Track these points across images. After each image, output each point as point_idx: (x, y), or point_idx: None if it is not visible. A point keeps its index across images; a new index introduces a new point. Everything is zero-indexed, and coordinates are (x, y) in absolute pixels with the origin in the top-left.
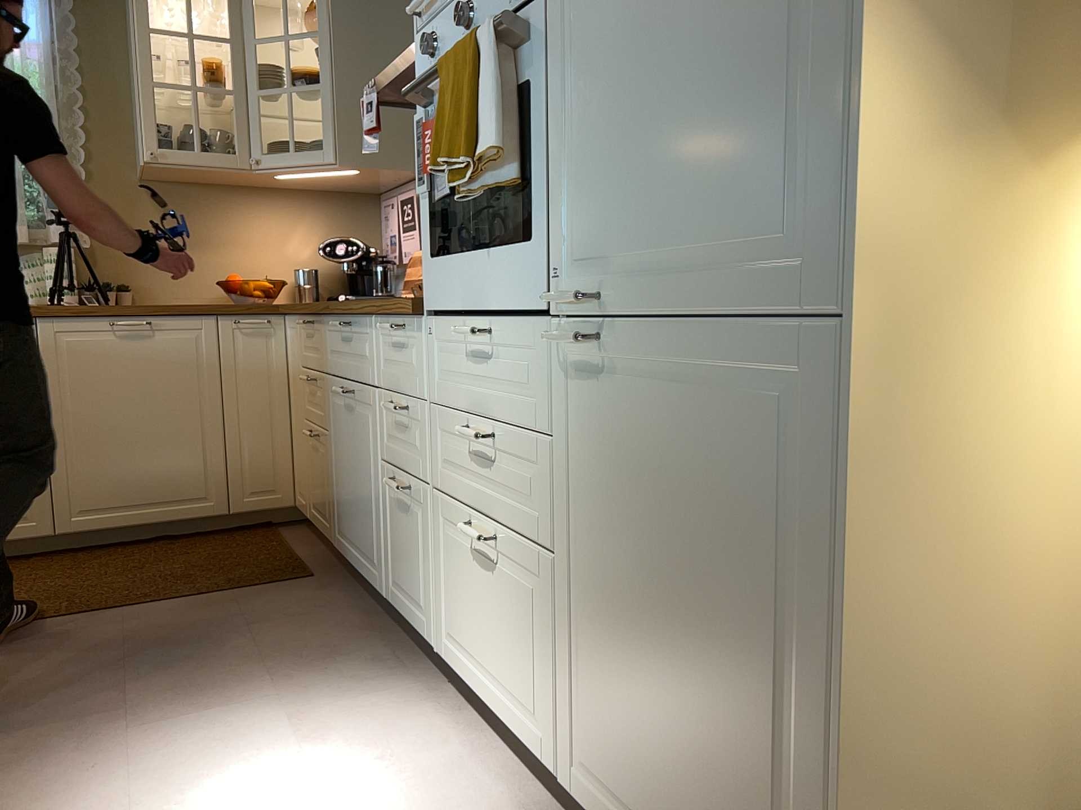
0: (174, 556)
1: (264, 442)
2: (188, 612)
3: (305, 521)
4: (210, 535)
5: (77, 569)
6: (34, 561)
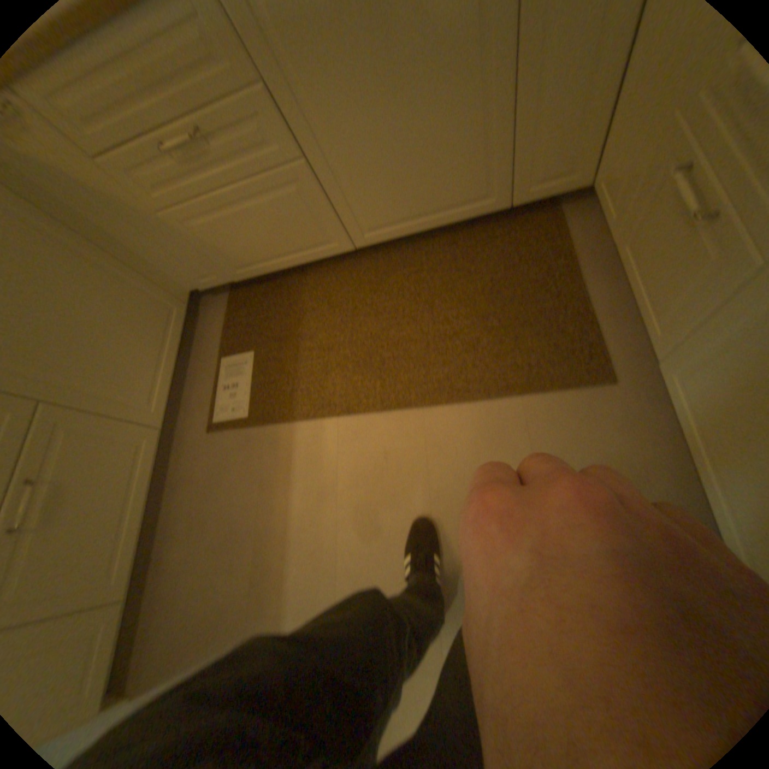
0: (459, 281)
1: (571, 110)
2: (481, 439)
3: (596, 184)
4: (490, 222)
5: (380, 294)
6: (348, 268)
